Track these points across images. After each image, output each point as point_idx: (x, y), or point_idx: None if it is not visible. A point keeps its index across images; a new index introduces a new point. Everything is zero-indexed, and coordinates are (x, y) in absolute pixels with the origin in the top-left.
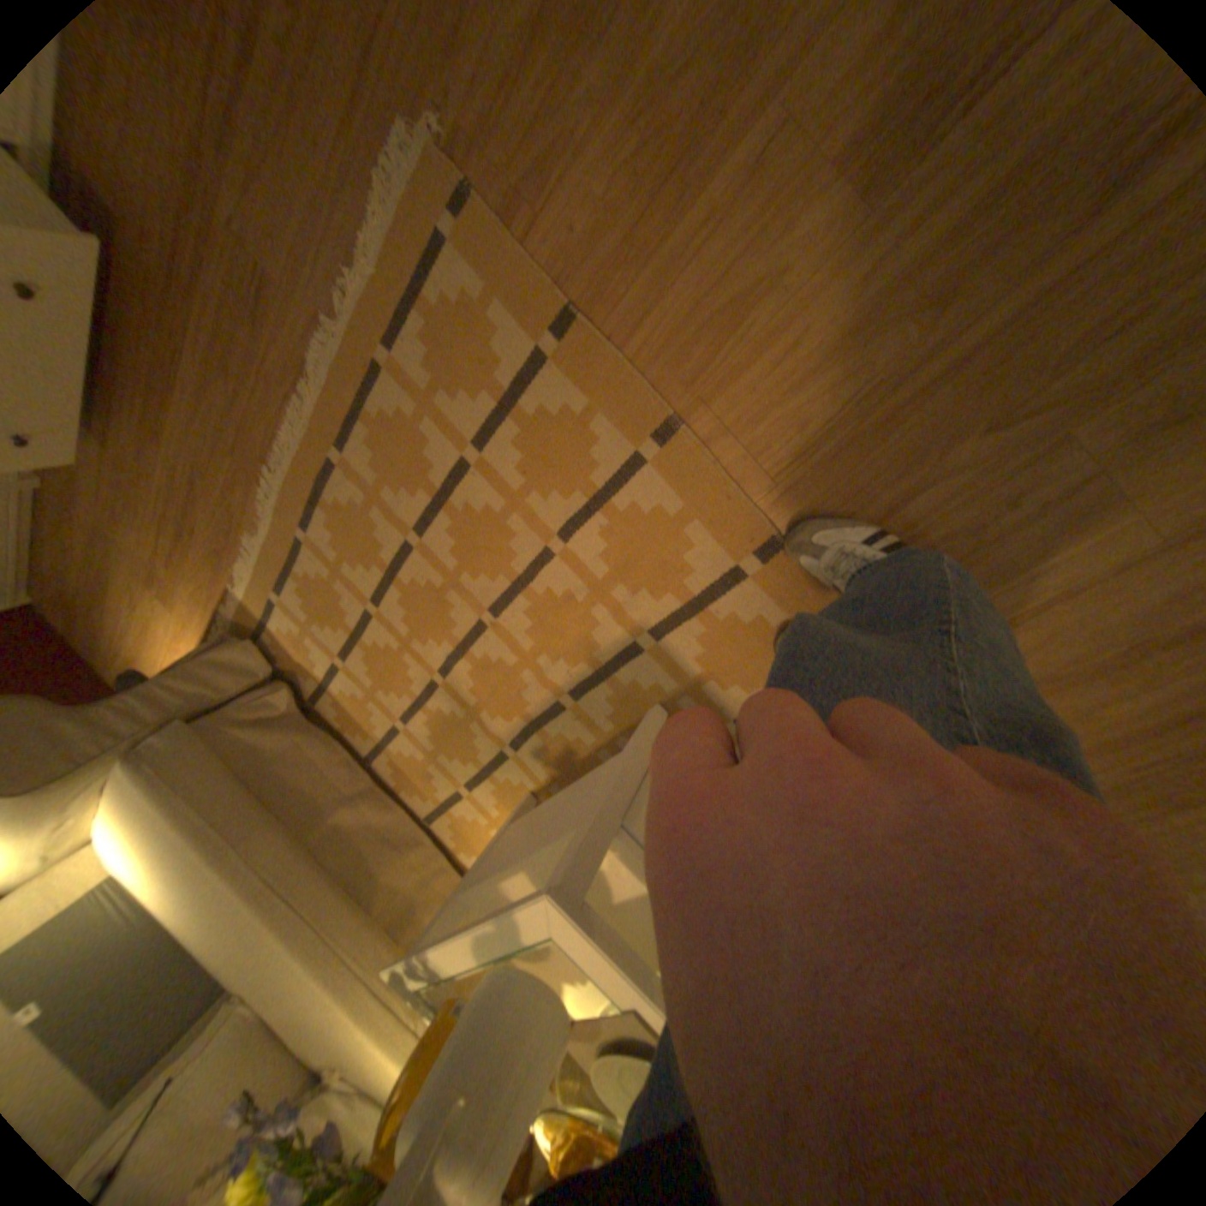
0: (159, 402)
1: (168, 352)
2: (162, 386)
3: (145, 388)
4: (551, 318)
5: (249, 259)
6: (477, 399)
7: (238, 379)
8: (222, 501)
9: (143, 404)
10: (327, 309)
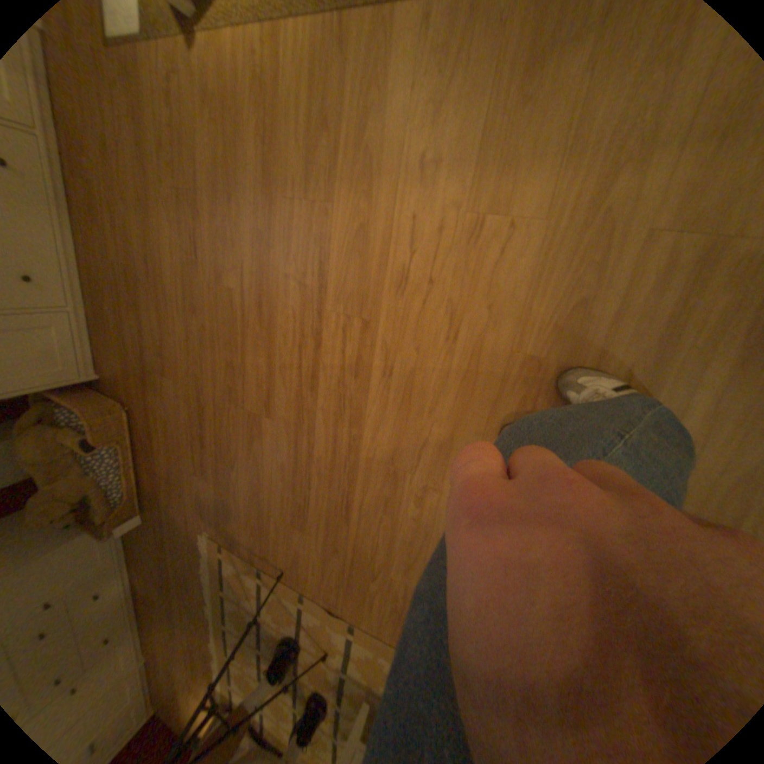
0: (166, 622)
1: (163, 605)
2: (165, 616)
3: (161, 618)
4: (250, 574)
5: (174, 574)
6: (246, 601)
7: (184, 609)
8: (195, 652)
9: (162, 623)
10: (198, 584)
